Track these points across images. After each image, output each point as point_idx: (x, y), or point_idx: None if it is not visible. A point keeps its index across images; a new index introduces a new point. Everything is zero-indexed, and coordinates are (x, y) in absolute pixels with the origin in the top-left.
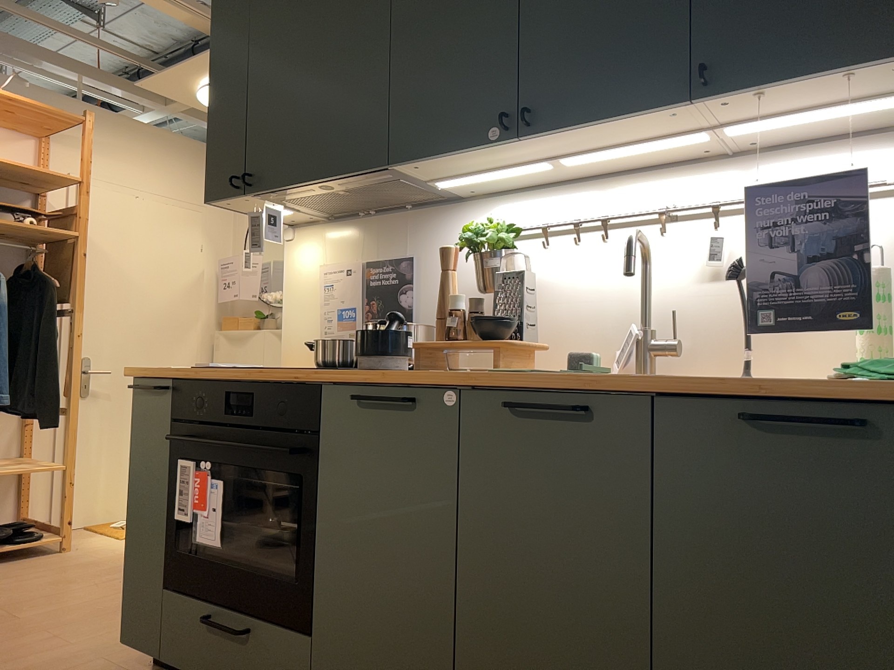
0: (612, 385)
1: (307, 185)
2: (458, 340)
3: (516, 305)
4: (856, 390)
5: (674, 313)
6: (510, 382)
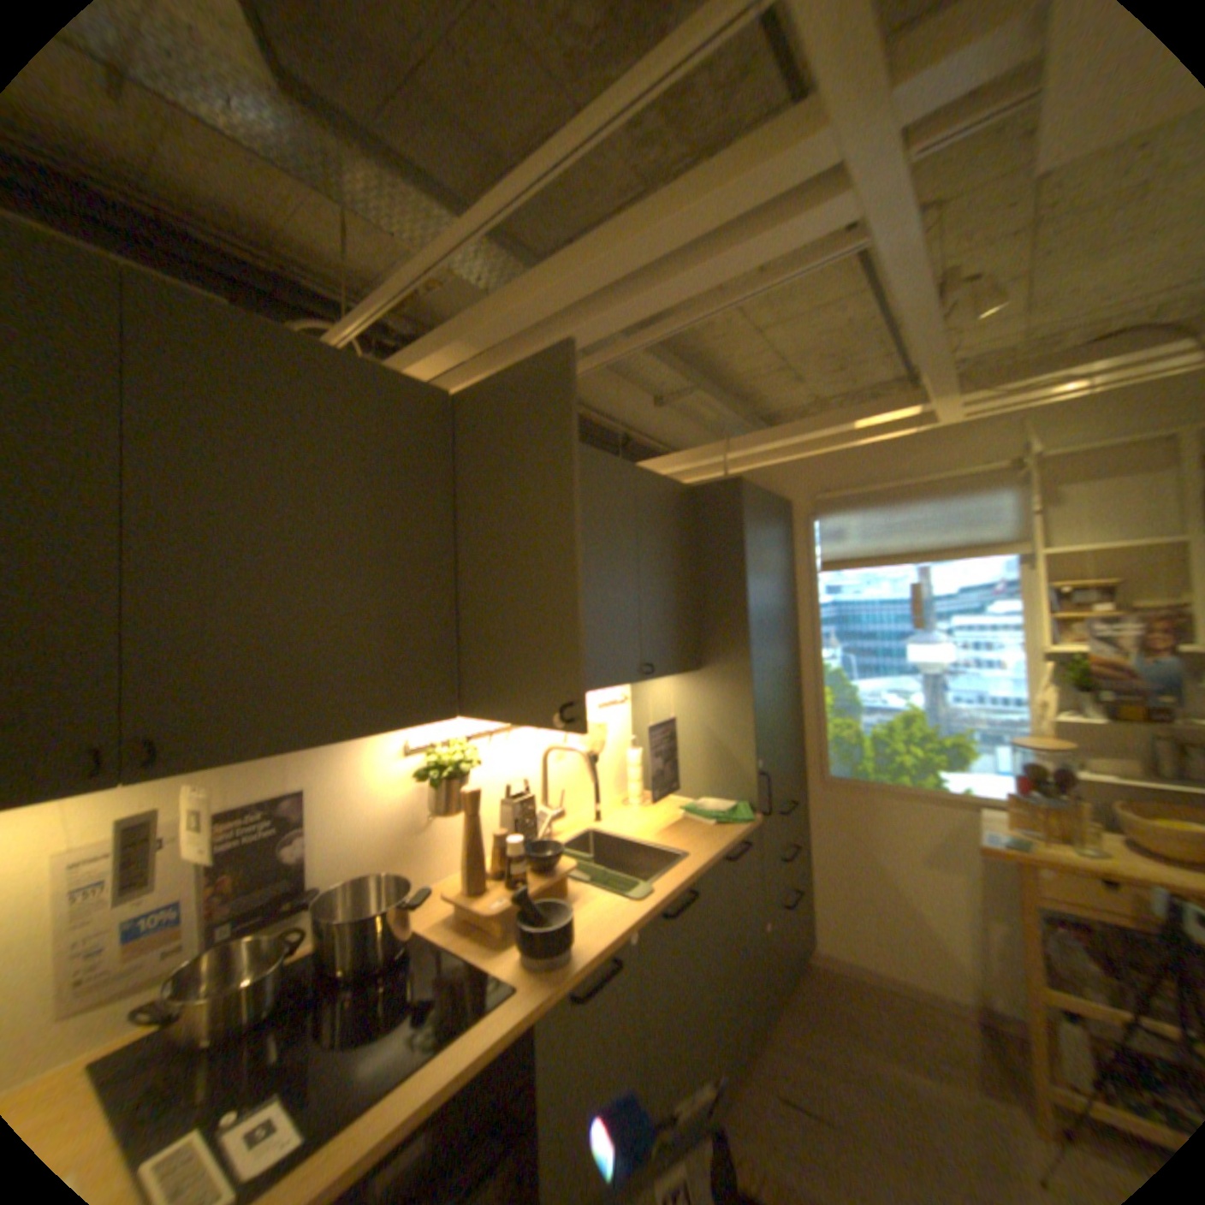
0: (700, 873)
1: (303, 747)
2: (527, 884)
3: (531, 827)
4: (740, 832)
5: (564, 792)
6: (667, 901)
